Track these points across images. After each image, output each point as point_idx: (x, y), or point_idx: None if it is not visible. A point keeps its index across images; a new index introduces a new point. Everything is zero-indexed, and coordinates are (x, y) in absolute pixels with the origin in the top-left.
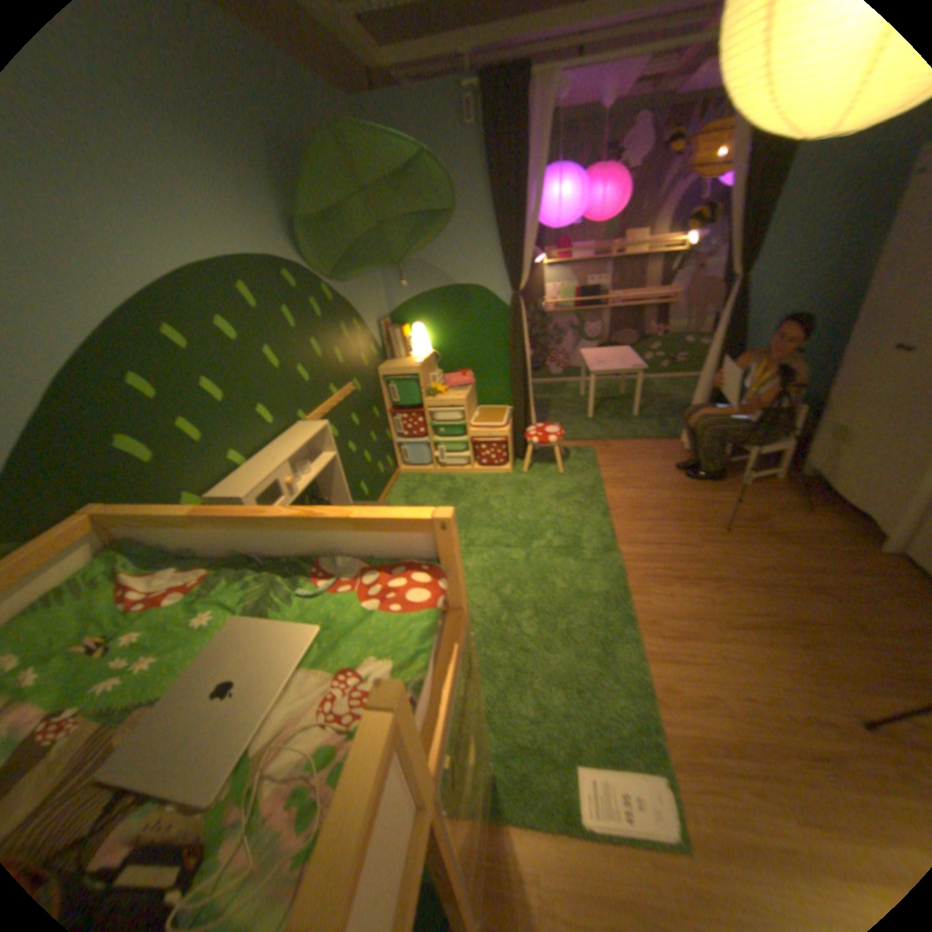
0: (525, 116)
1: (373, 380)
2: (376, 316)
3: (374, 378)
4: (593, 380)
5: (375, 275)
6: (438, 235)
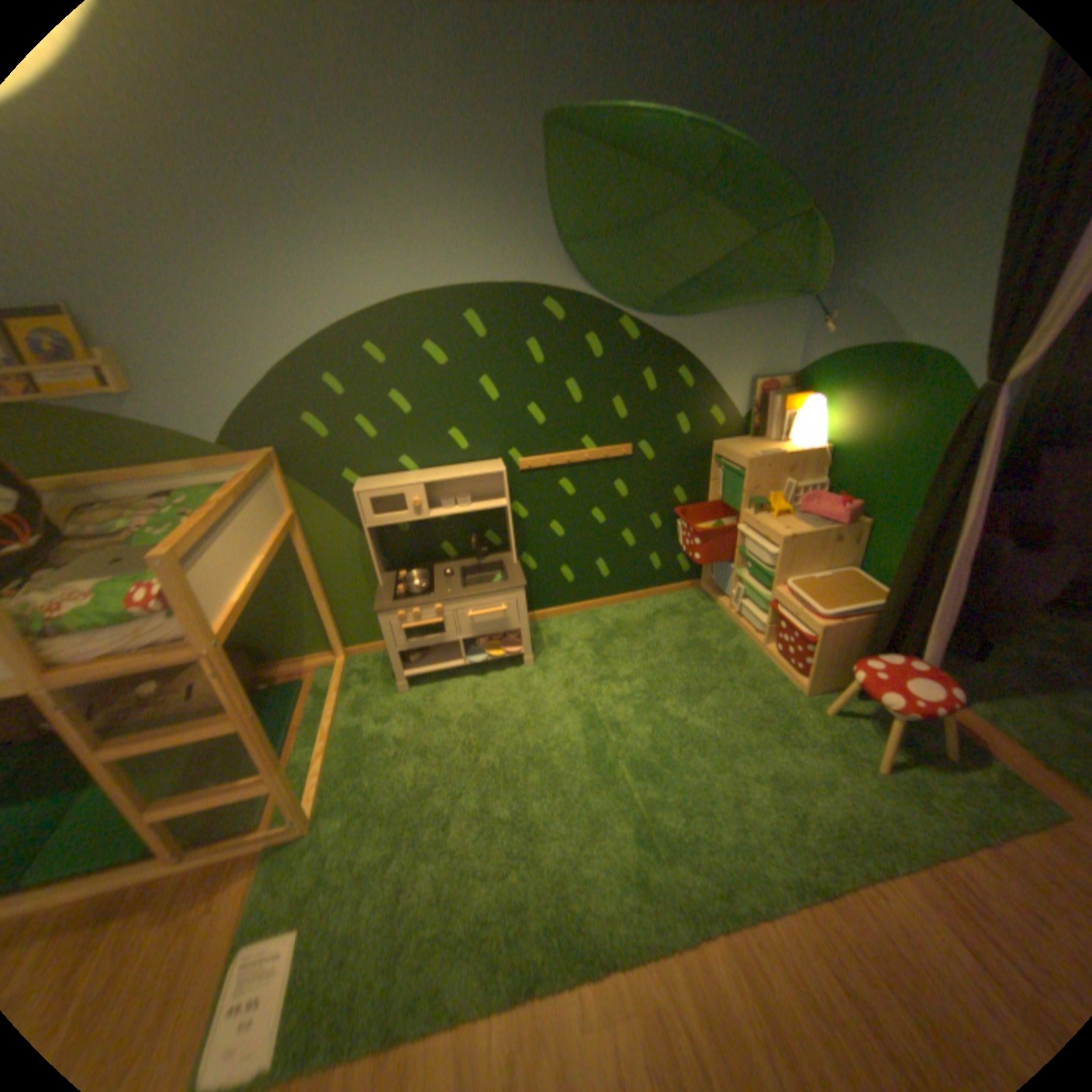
0: None
1: (693, 453)
2: (752, 370)
3: (699, 452)
4: None
5: (786, 307)
6: (908, 243)
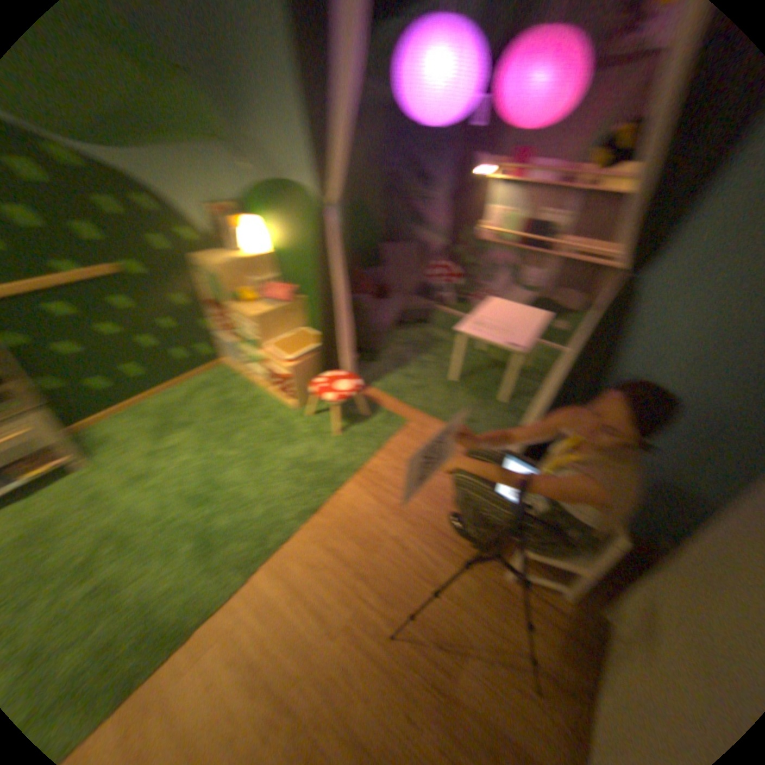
0: None
1: (172, 265)
2: (196, 196)
3: (178, 264)
4: (461, 341)
5: (205, 147)
6: (262, 108)
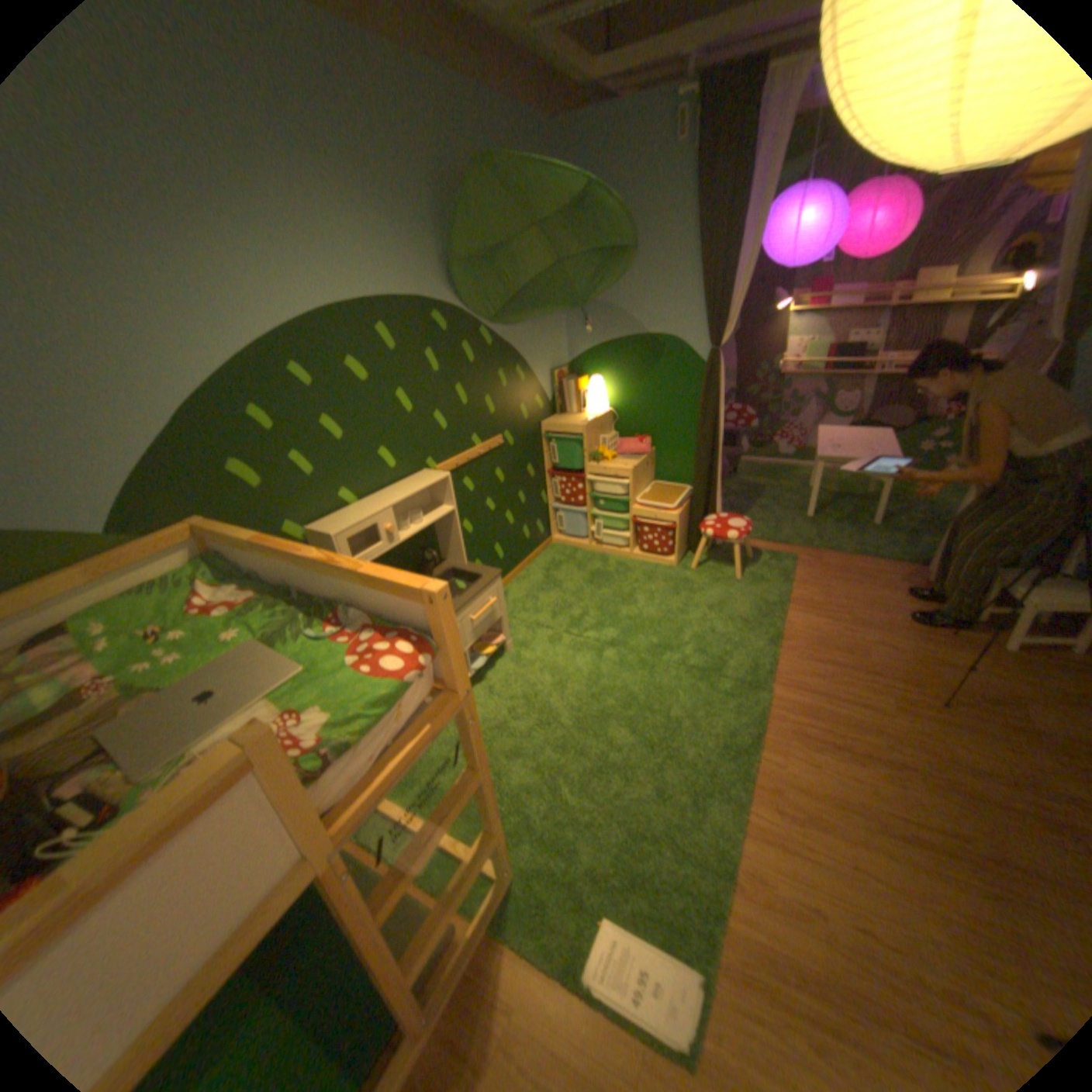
0: (754, 125)
1: (531, 435)
2: (548, 365)
3: (534, 433)
4: (822, 468)
5: (556, 318)
6: (632, 274)
